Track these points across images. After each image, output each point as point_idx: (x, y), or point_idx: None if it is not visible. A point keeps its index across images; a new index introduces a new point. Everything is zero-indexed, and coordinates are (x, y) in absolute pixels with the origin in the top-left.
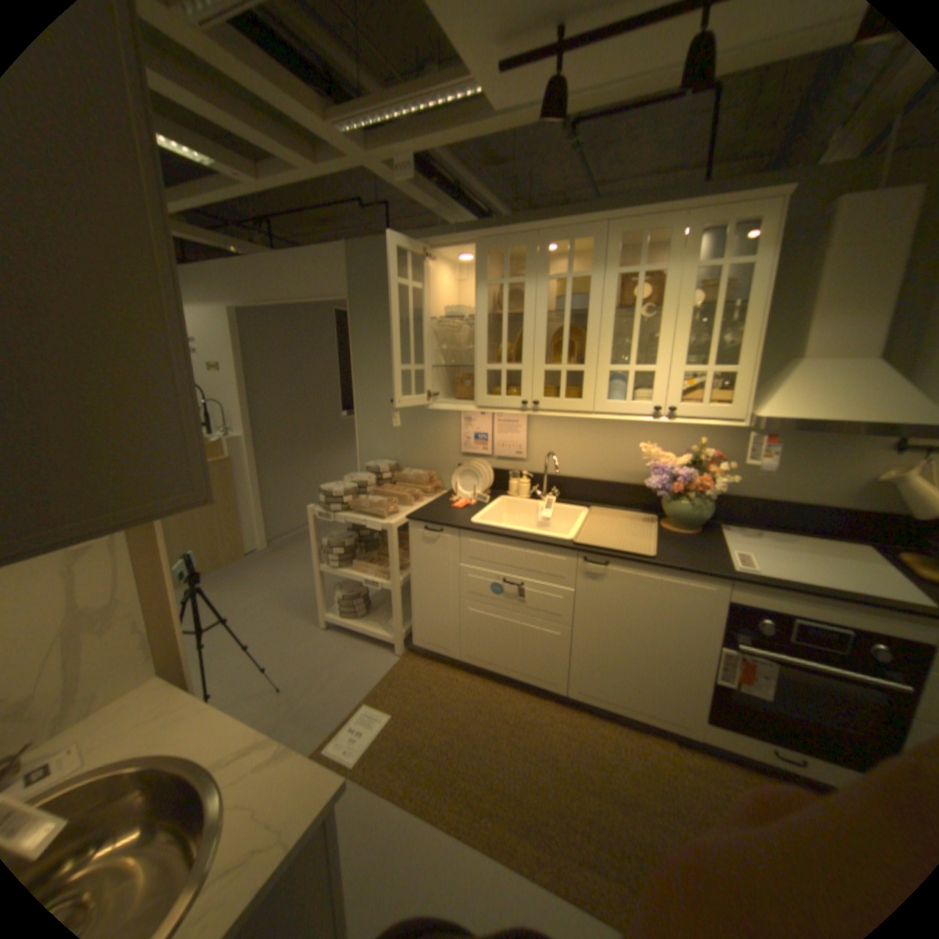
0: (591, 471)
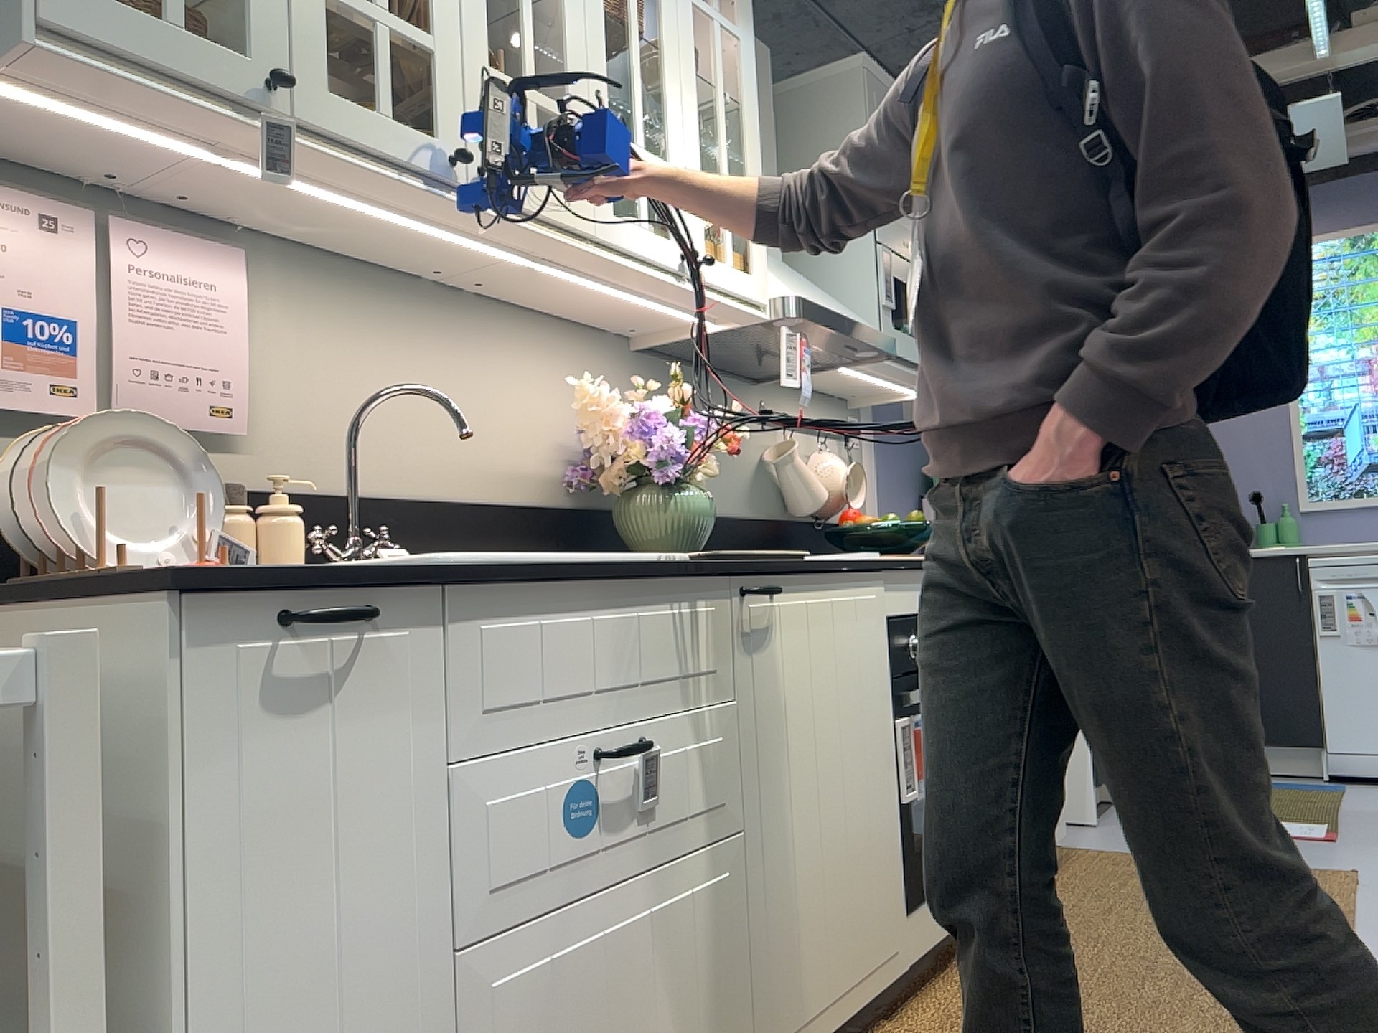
0: (425, 472)
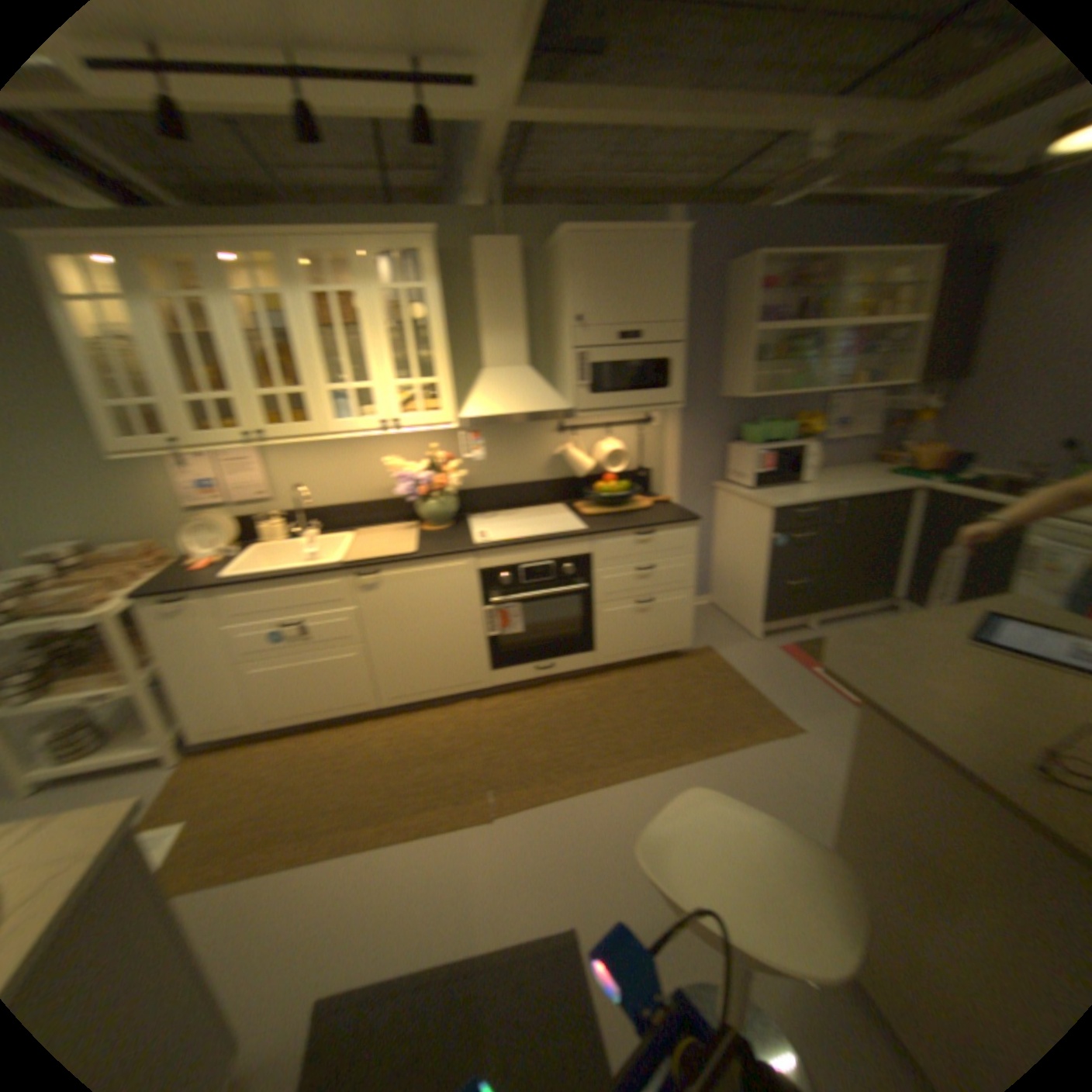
0: (339, 497)
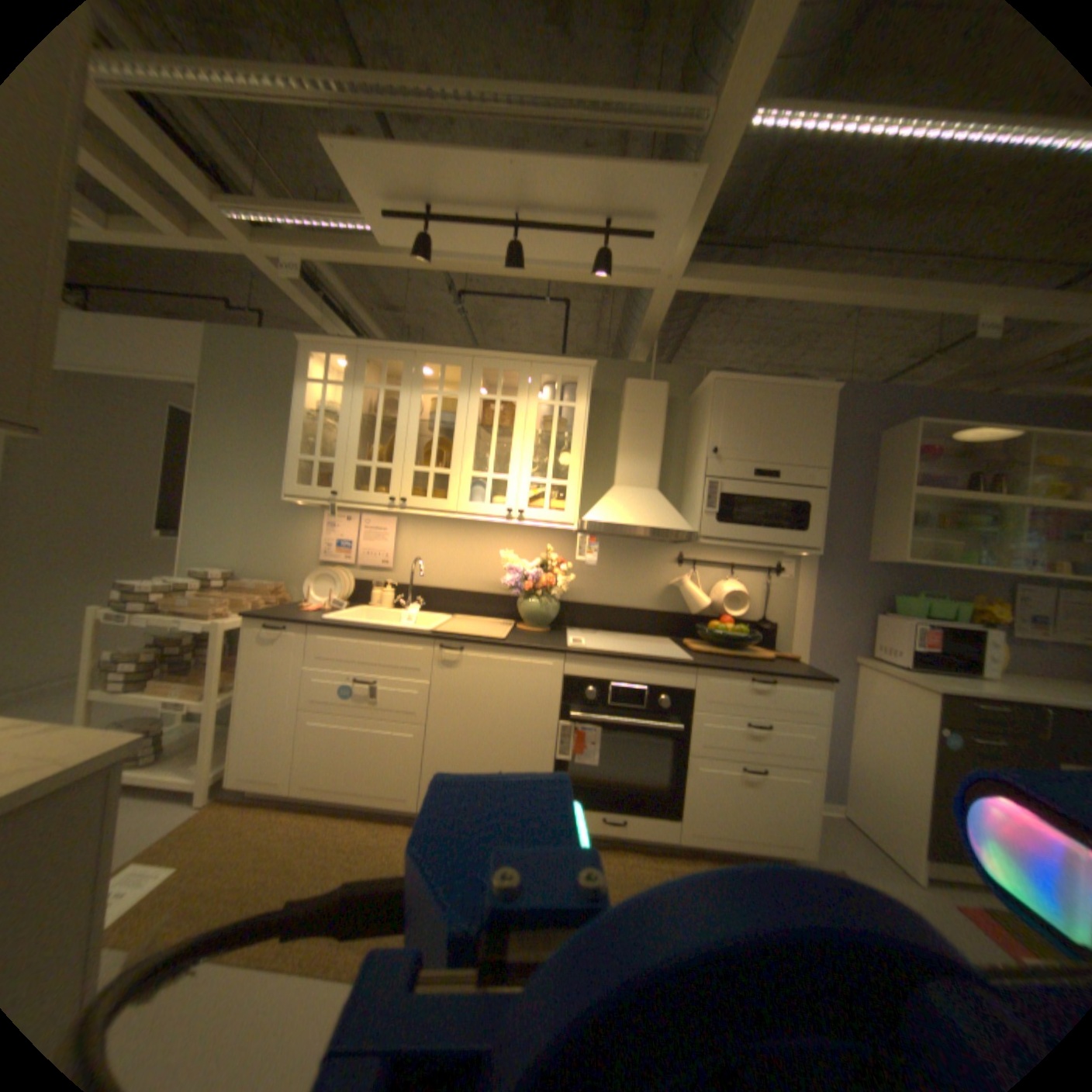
0: (454, 580)
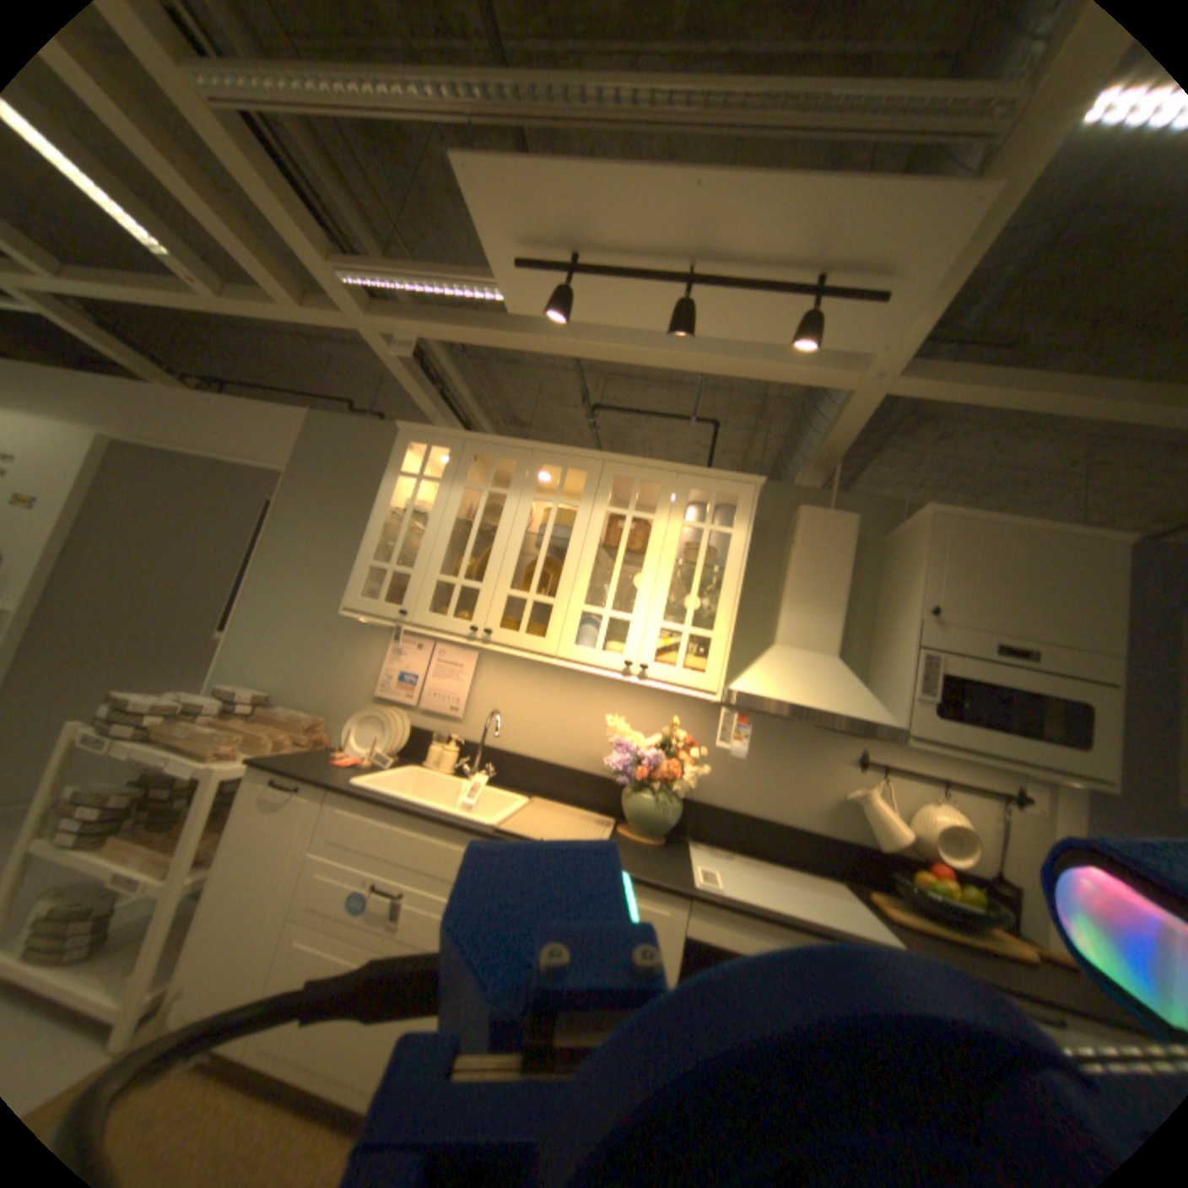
0: (541, 746)
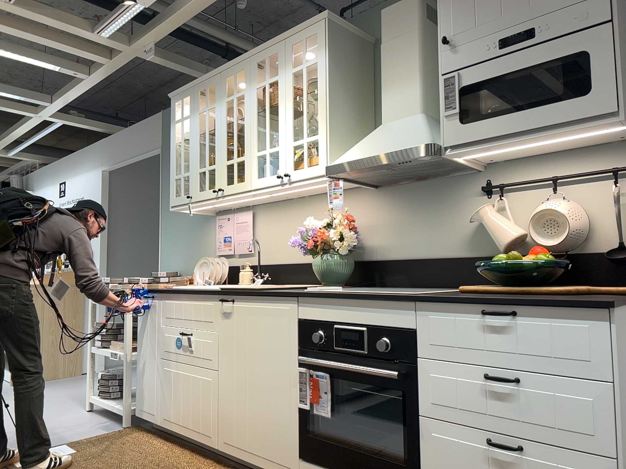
0: (292, 255)
